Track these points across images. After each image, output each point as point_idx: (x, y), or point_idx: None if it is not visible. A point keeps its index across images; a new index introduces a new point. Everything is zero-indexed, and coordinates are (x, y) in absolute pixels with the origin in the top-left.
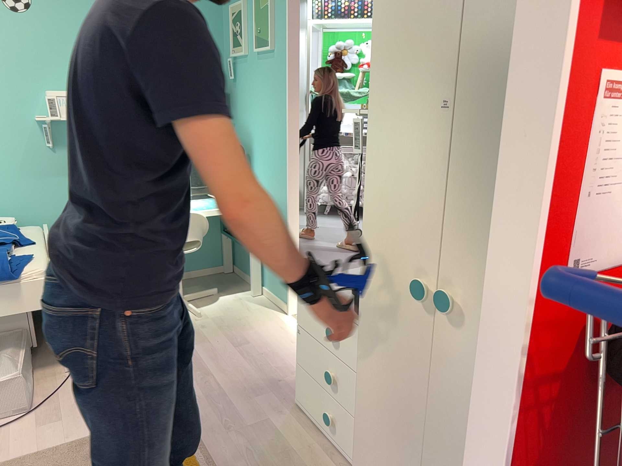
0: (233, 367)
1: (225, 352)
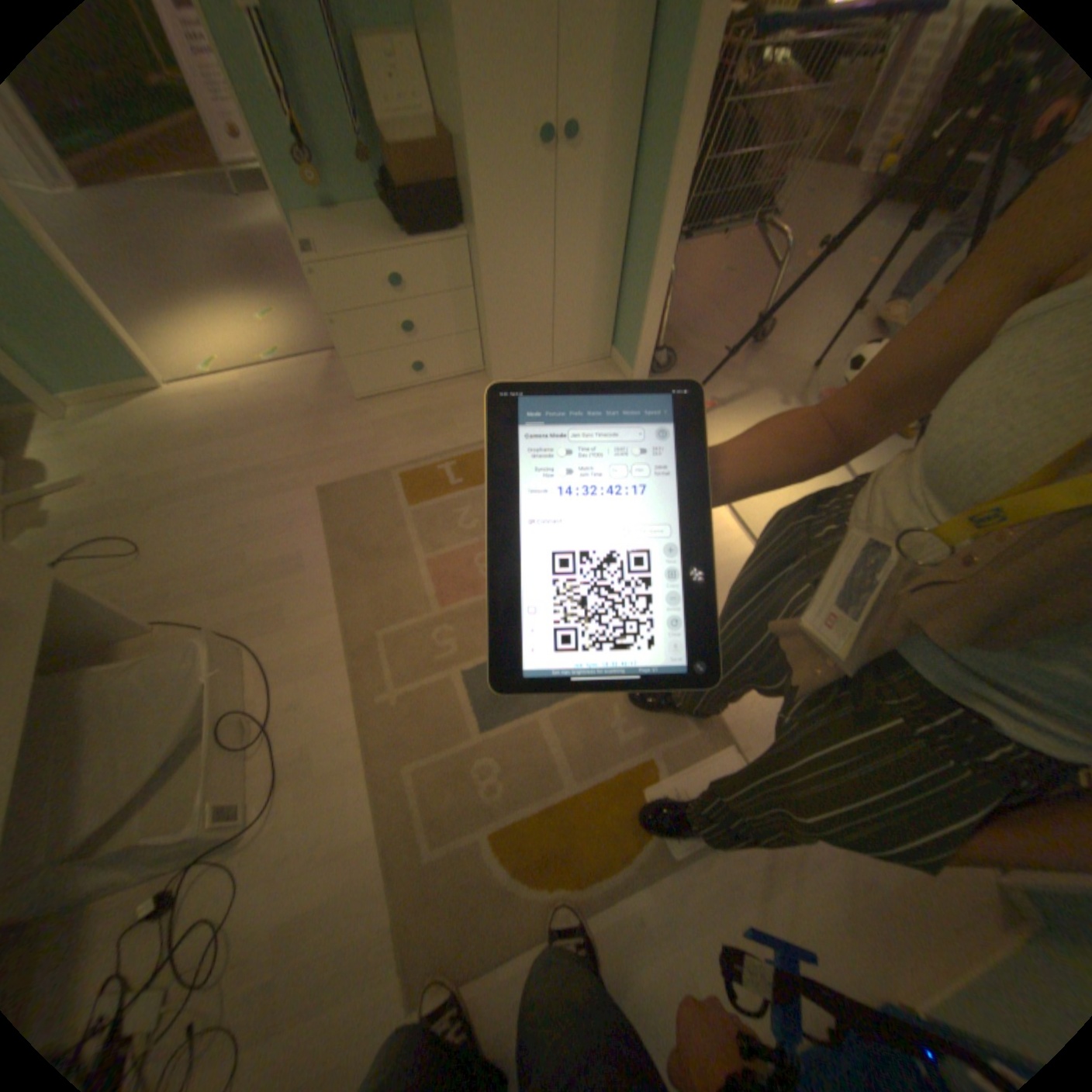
0: (256, 446)
1: (215, 452)
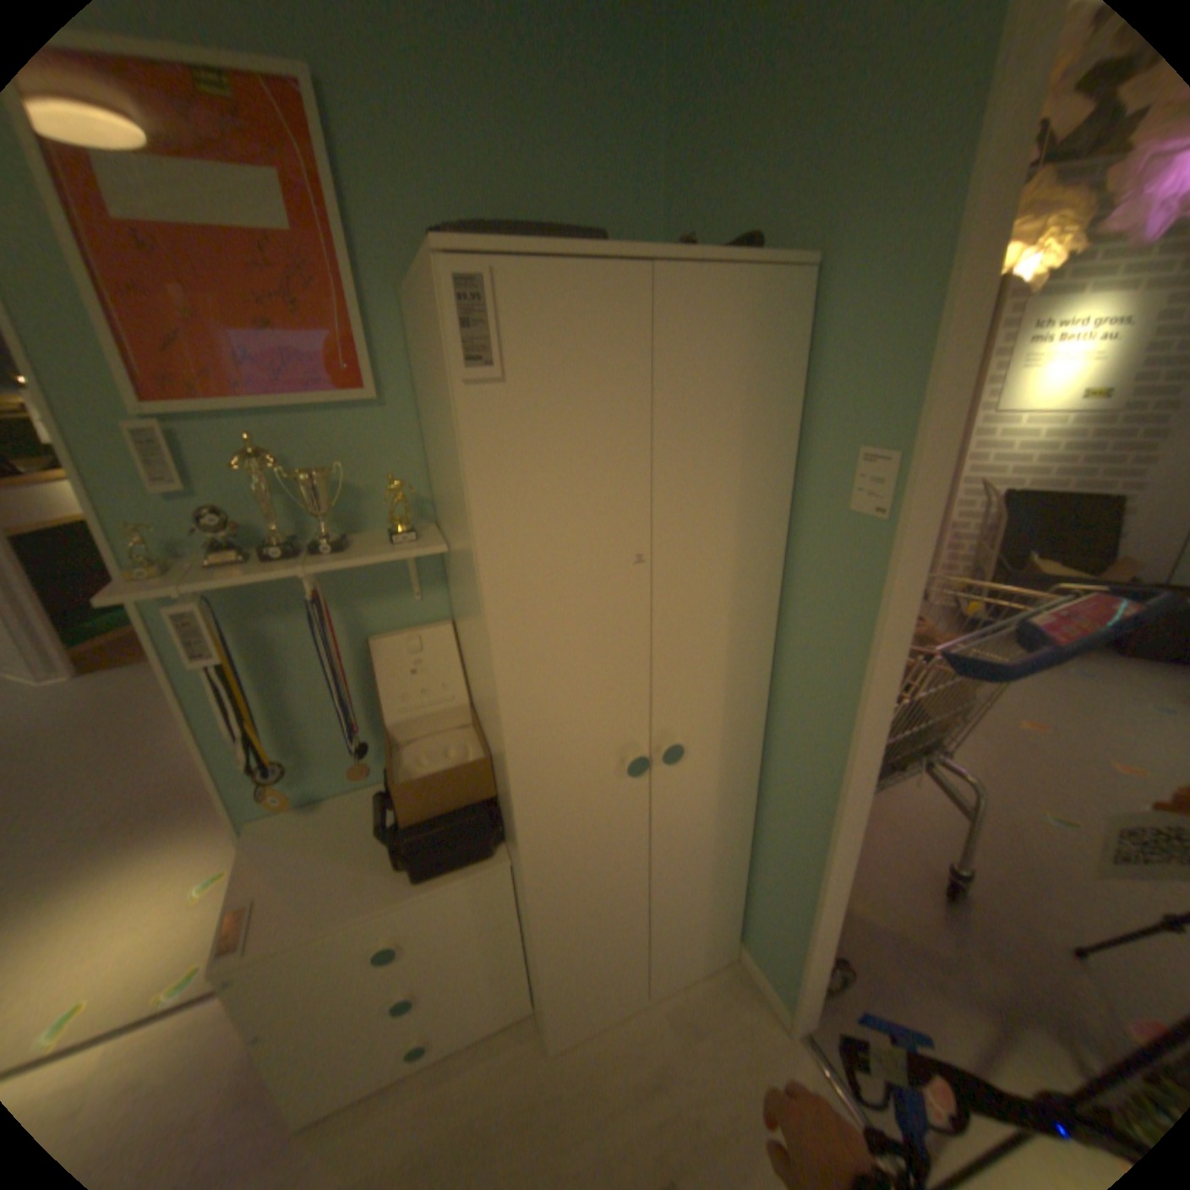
0: None
1: None
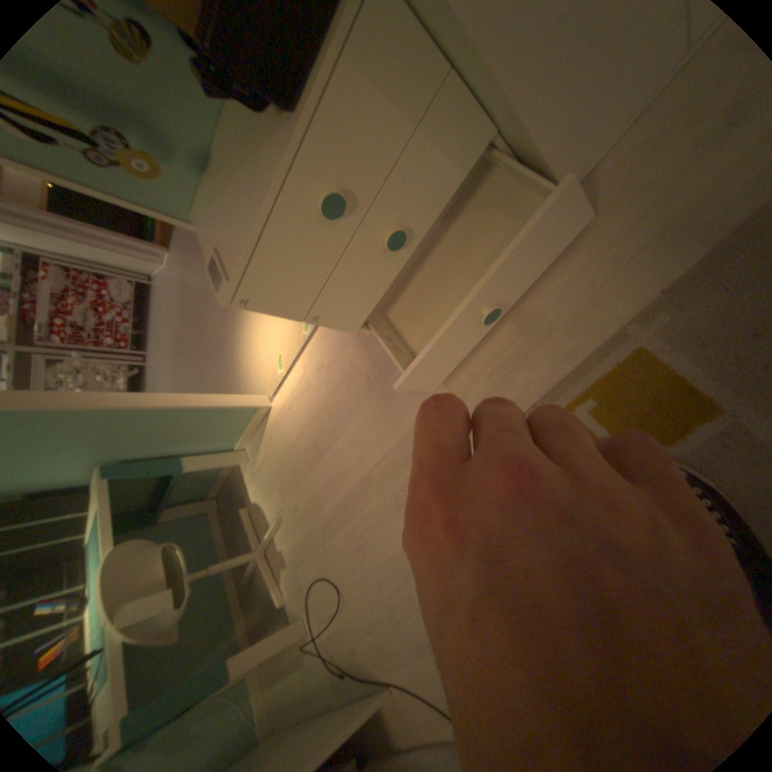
0: (354, 445)
1: (332, 463)
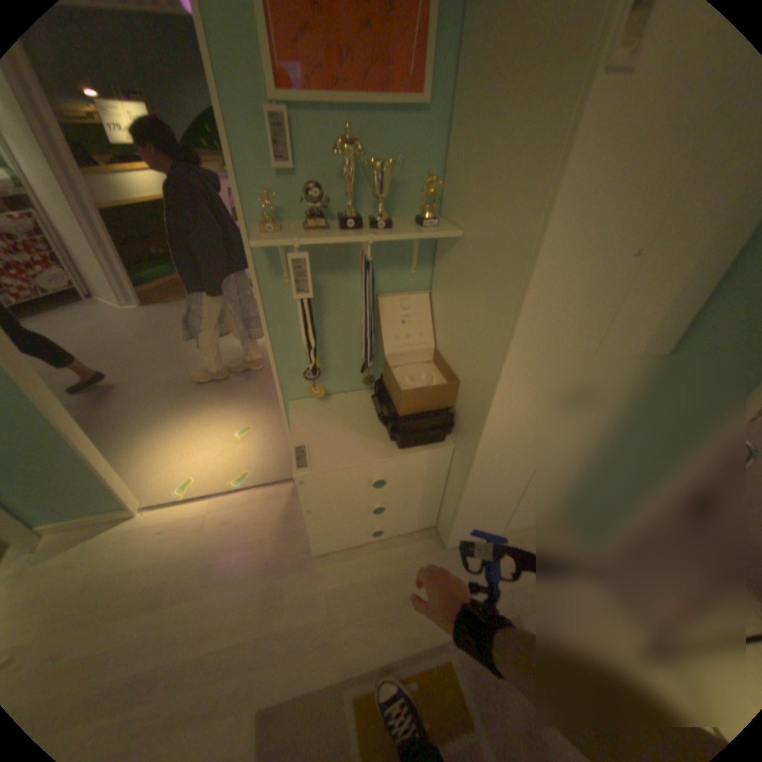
0: (205, 619)
1: (161, 625)
